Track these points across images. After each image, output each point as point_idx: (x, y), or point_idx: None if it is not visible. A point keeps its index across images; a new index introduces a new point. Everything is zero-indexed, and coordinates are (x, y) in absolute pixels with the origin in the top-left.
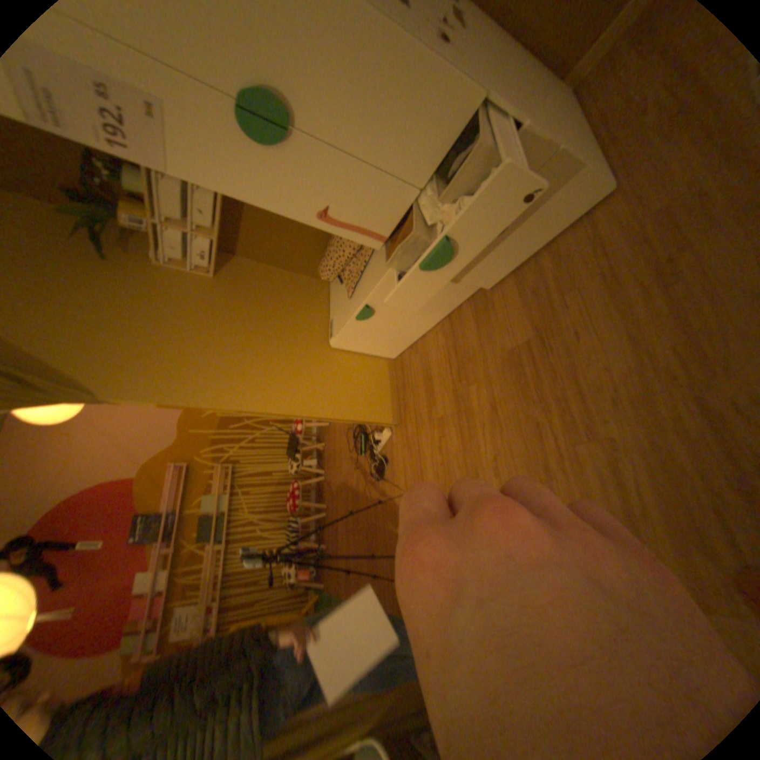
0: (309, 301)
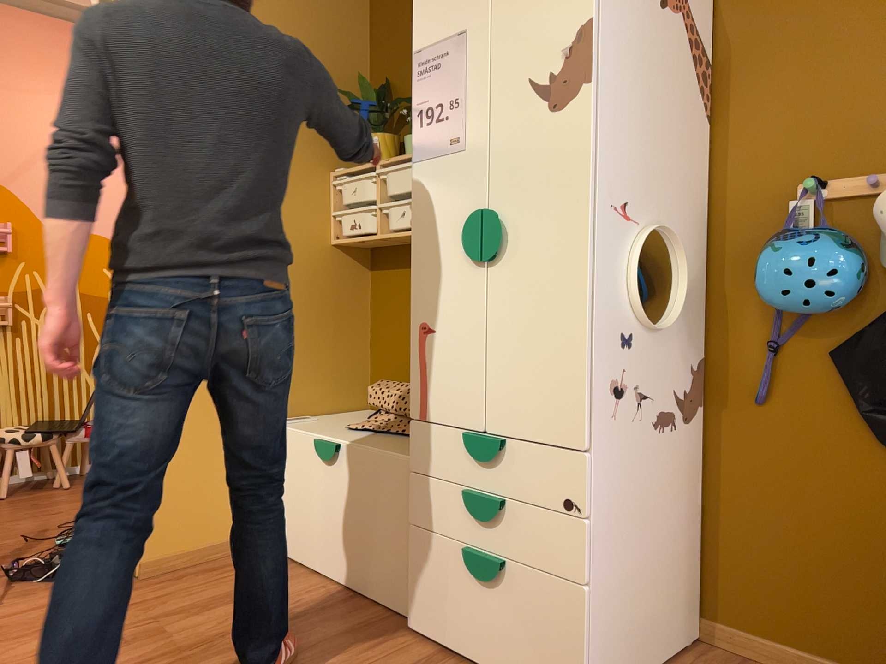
0: (328, 380)
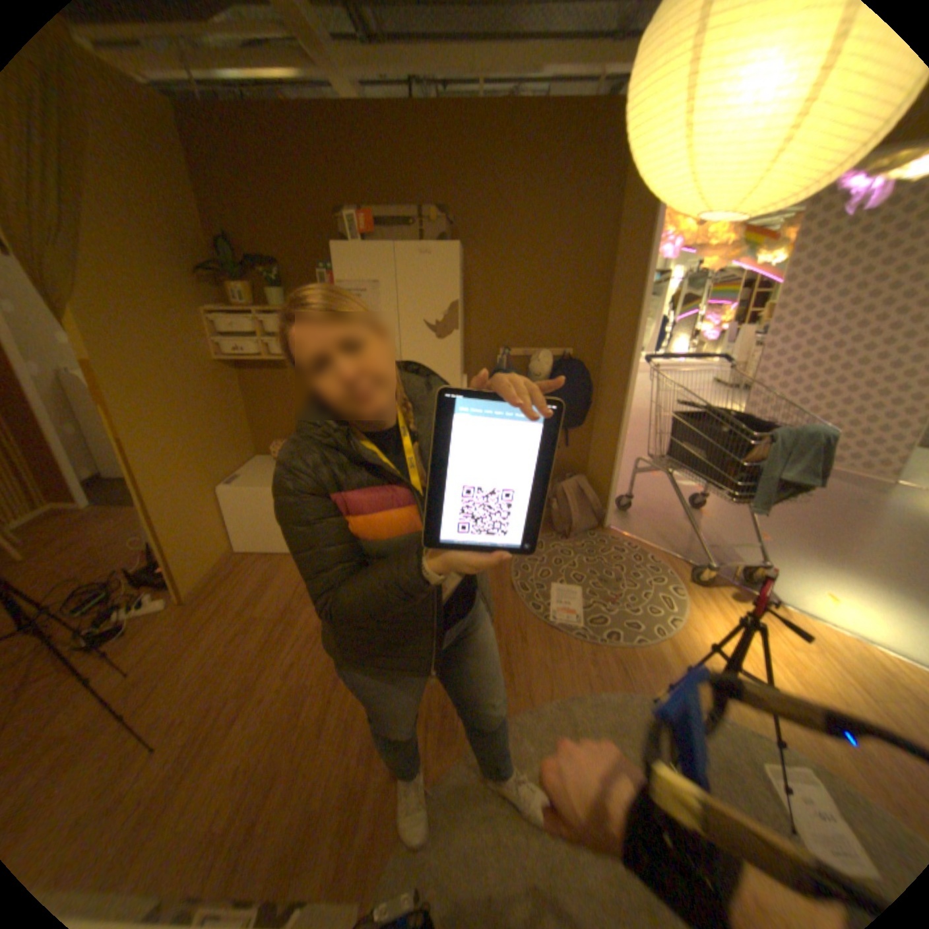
0: (235, 447)
